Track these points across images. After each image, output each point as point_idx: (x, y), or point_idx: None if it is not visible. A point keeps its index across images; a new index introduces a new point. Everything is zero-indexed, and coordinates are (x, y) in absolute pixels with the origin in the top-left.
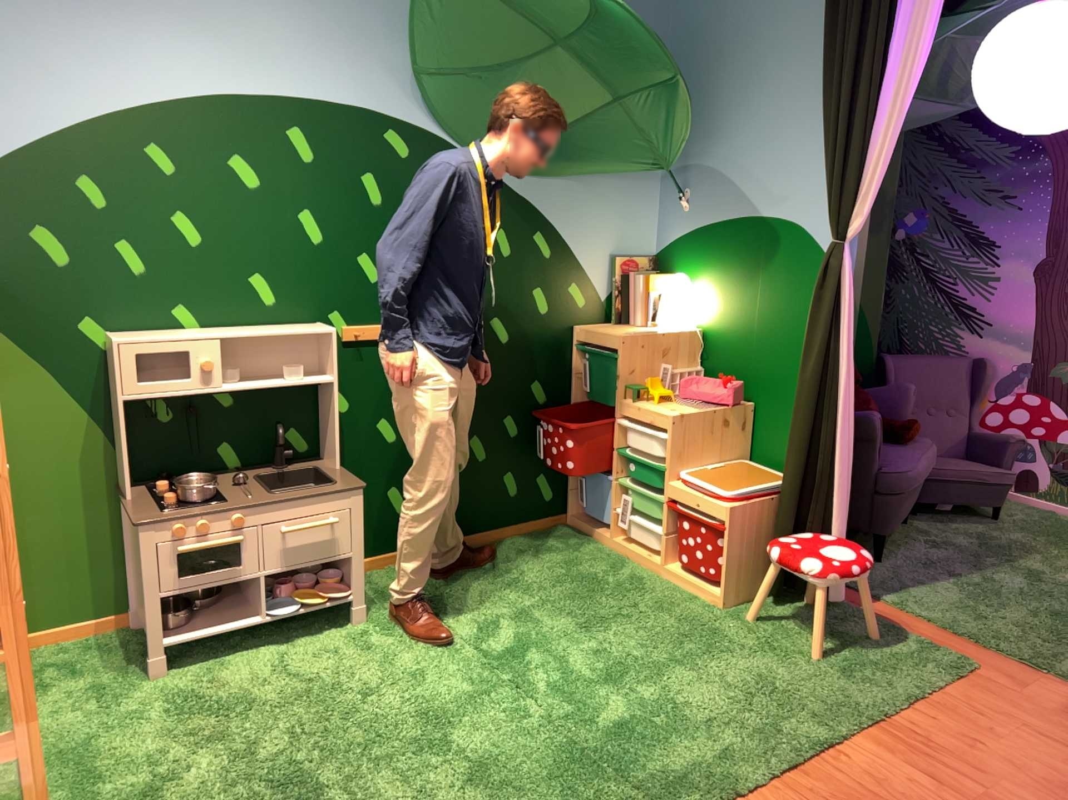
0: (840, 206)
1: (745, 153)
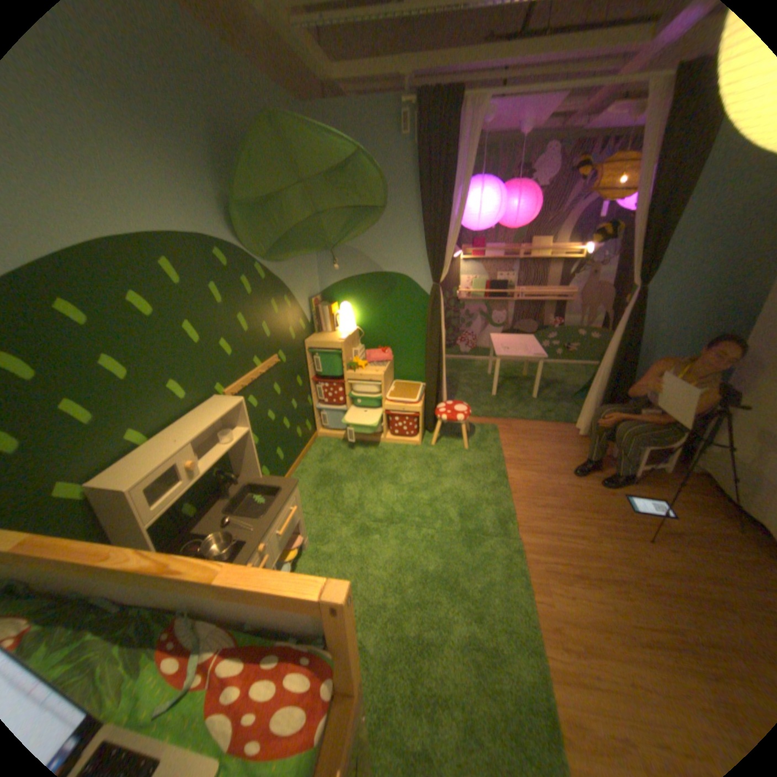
0: (437, 269)
1: (370, 241)
